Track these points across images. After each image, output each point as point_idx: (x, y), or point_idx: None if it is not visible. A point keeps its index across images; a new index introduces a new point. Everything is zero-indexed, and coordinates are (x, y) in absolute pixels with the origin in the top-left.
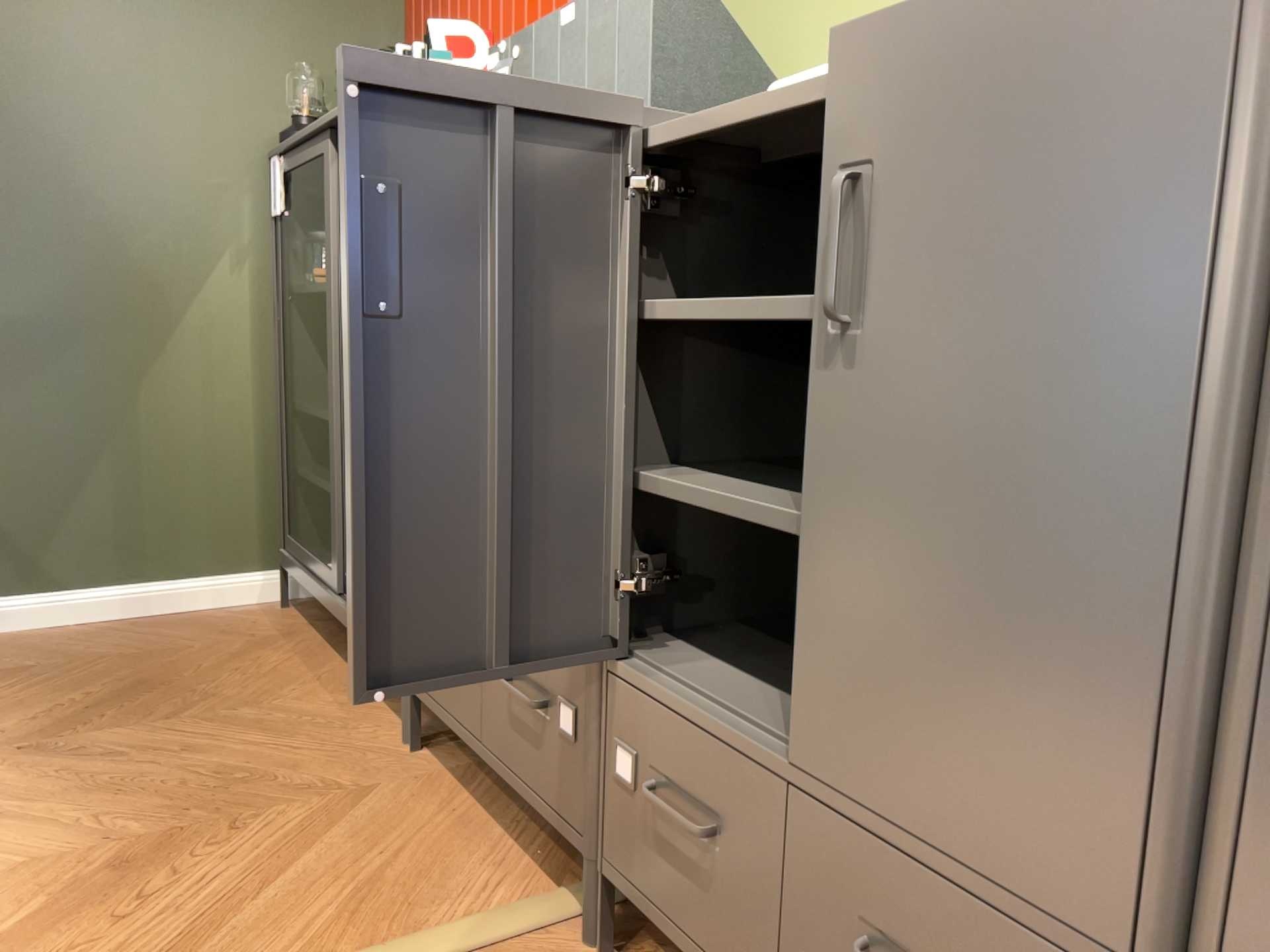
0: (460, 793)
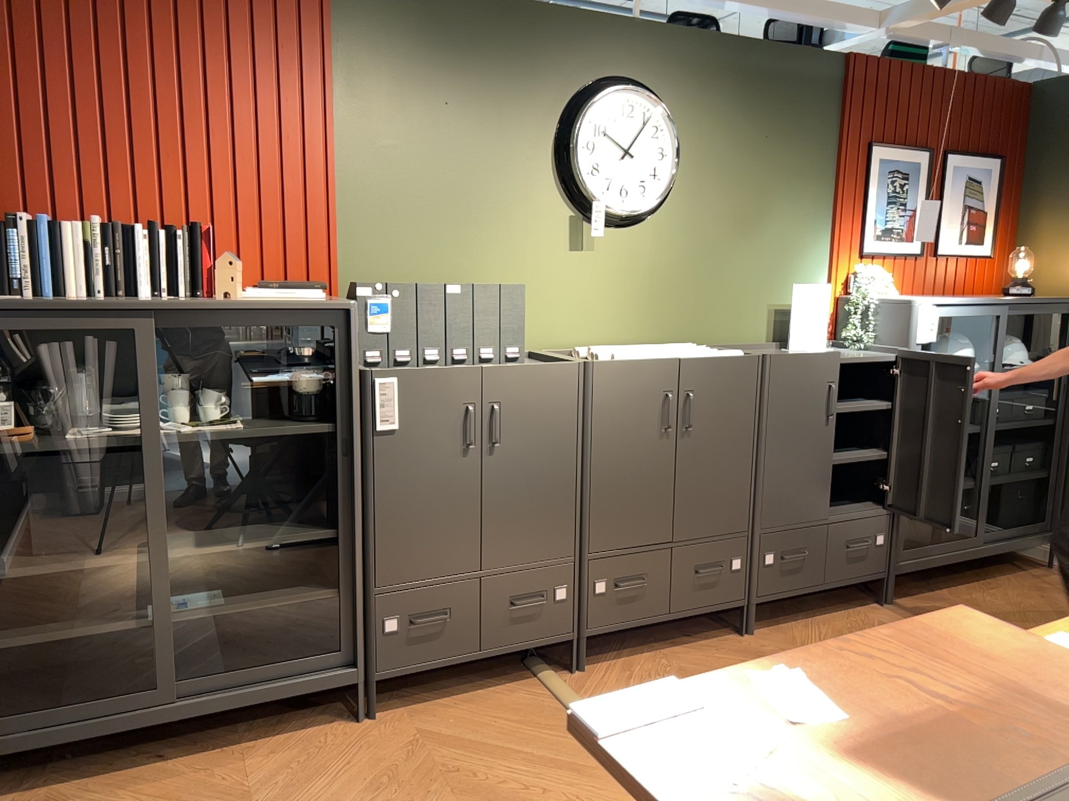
0: (433, 702)
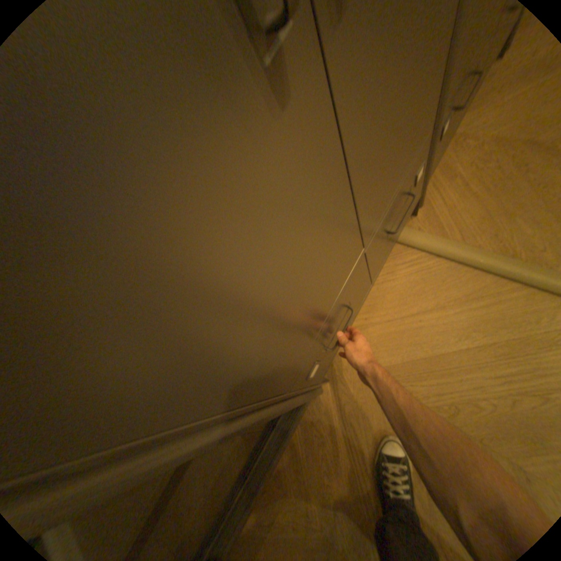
0: None
